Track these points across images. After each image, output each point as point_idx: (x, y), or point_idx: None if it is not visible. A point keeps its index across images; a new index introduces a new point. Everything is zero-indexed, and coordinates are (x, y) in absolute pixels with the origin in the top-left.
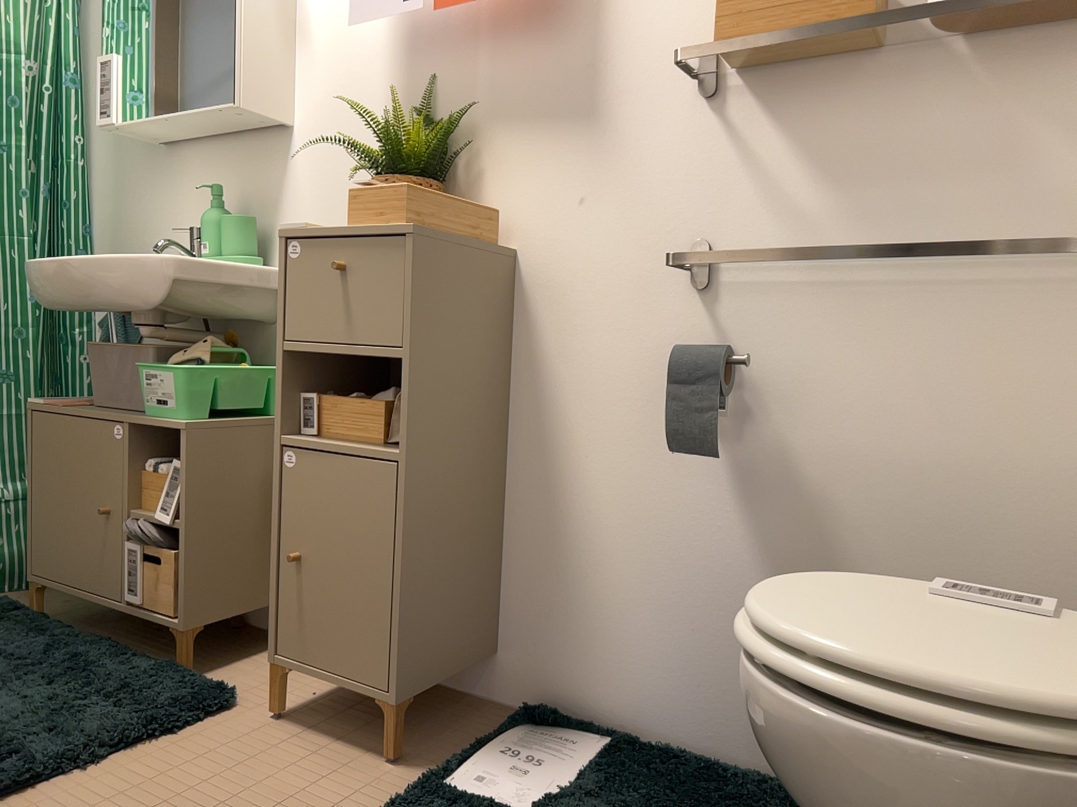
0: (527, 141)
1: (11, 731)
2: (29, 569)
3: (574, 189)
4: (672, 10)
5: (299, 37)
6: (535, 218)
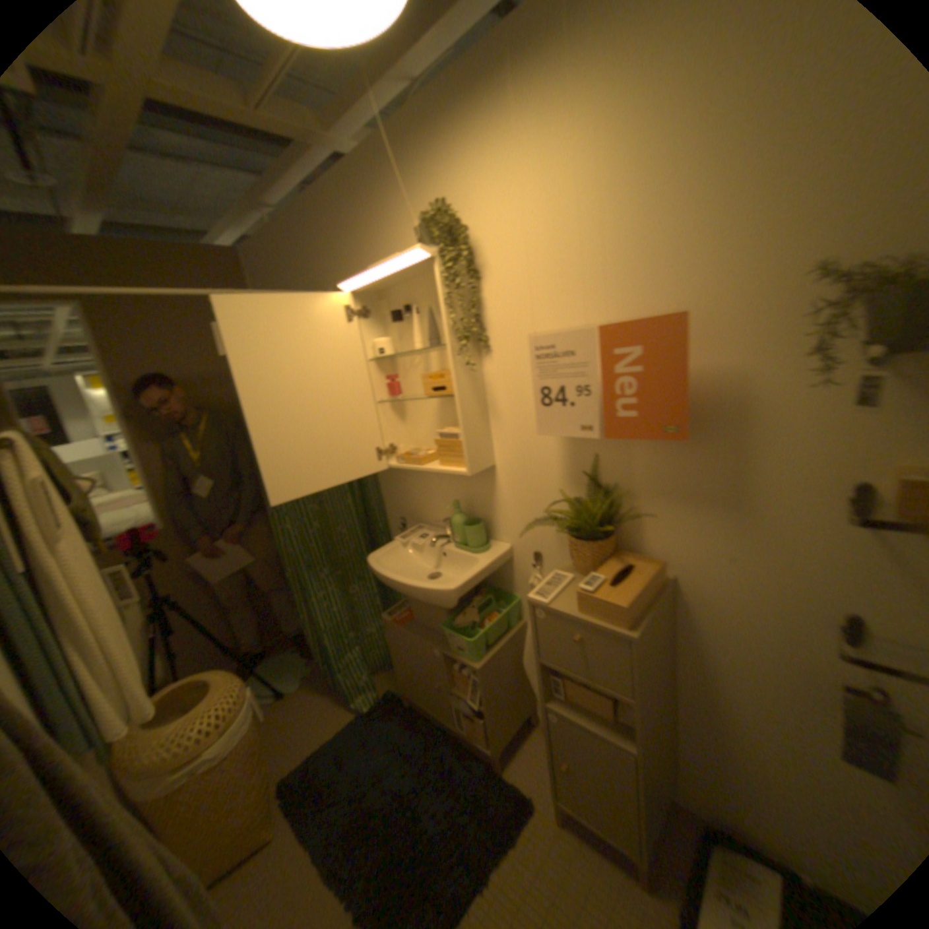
0: (680, 510)
1: (439, 860)
2: (398, 690)
3: (725, 550)
4: (823, 445)
5: (489, 412)
6: (691, 560)
